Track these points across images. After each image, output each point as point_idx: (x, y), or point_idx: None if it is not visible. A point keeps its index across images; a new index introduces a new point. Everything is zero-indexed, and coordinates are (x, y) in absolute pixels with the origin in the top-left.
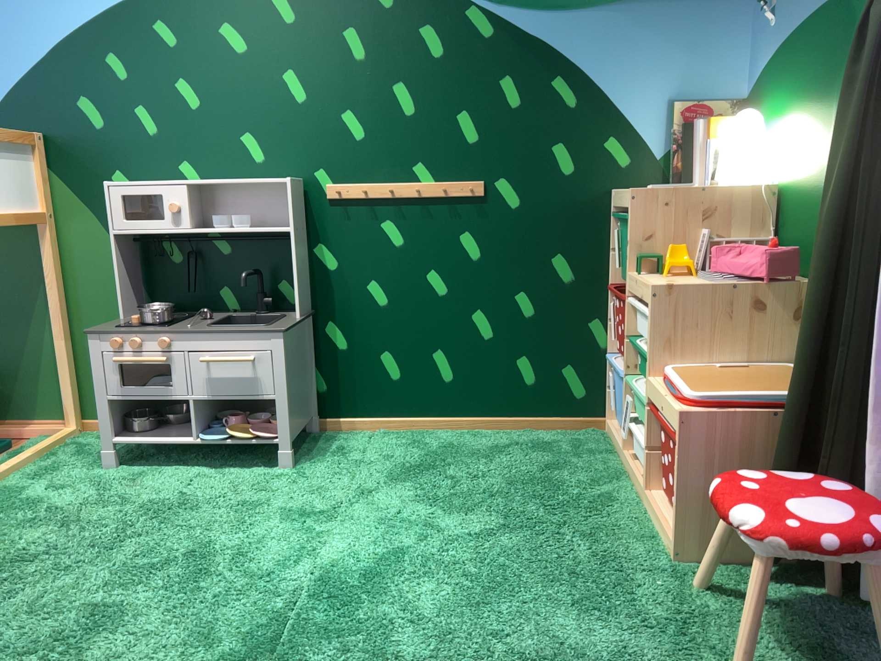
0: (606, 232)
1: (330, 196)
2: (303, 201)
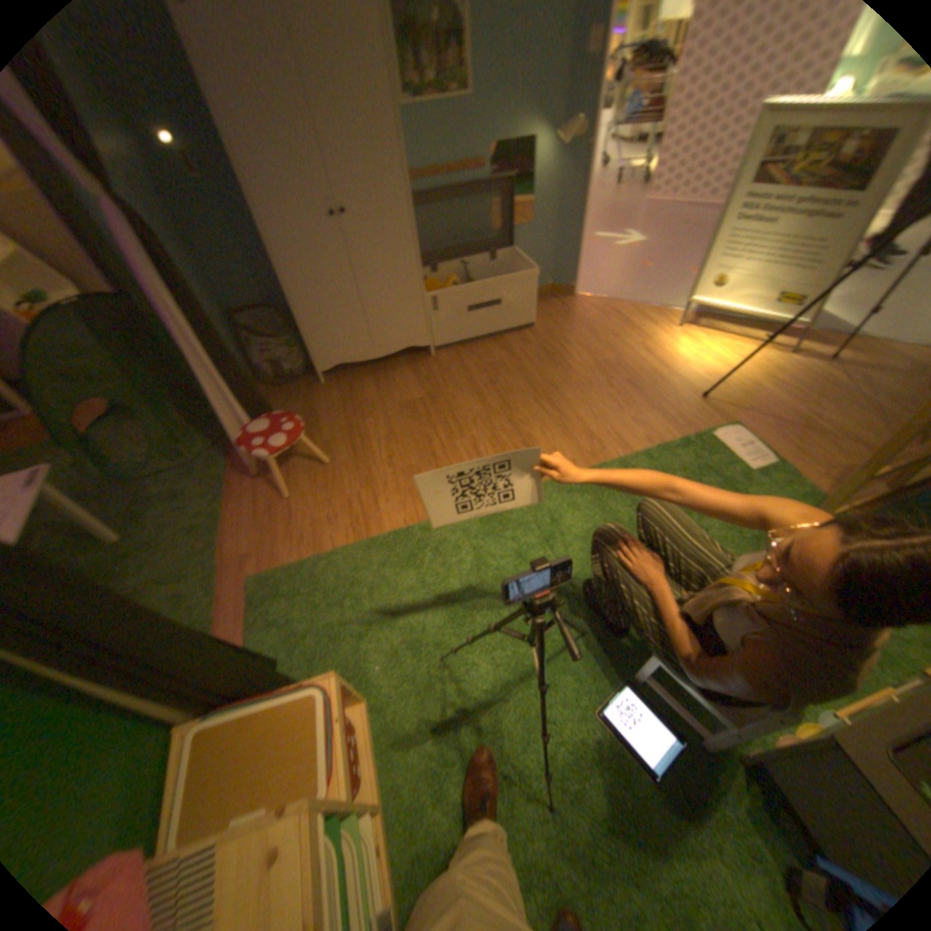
0: None
1: None
2: None
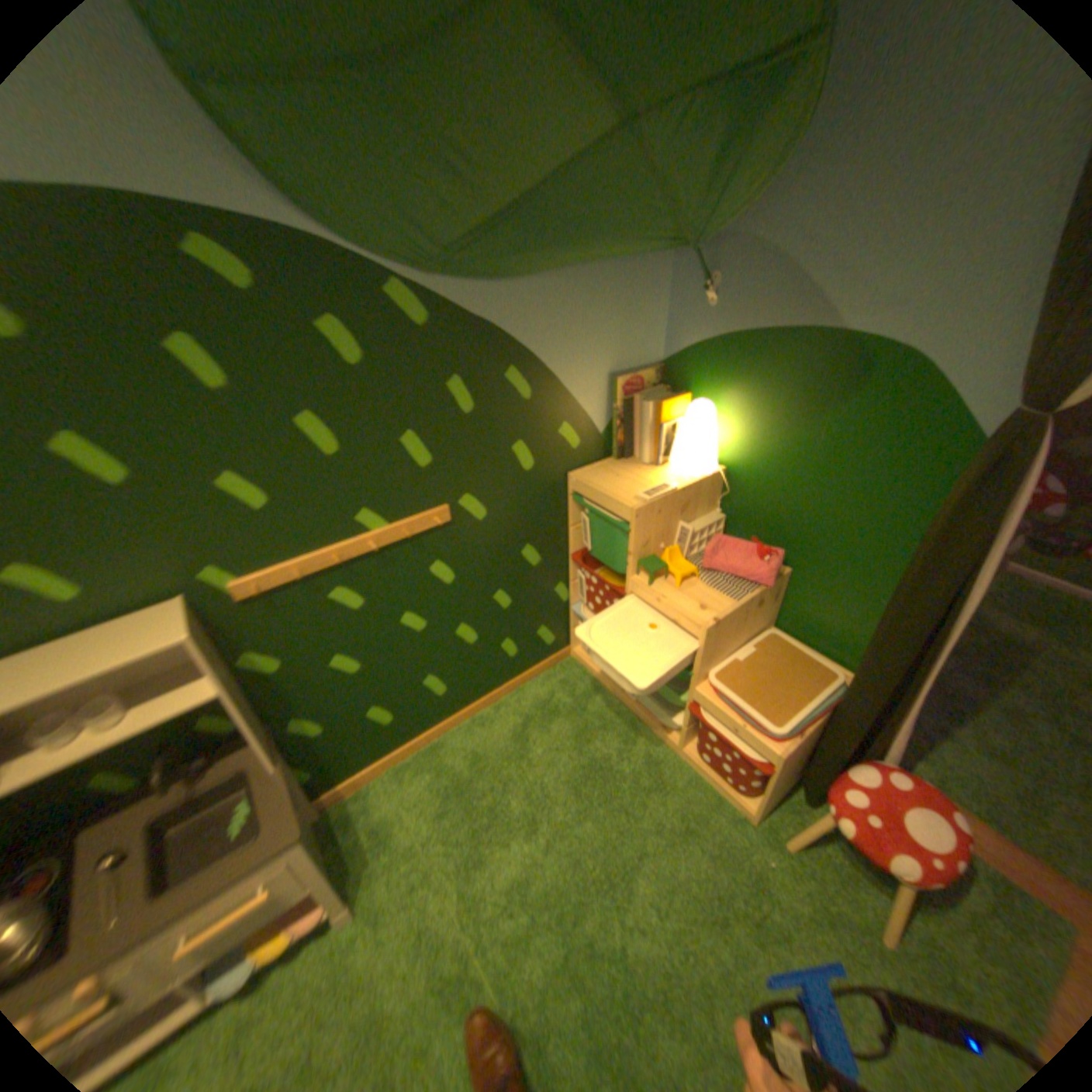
0: (561, 513)
1: (234, 596)
2: (198, 630)
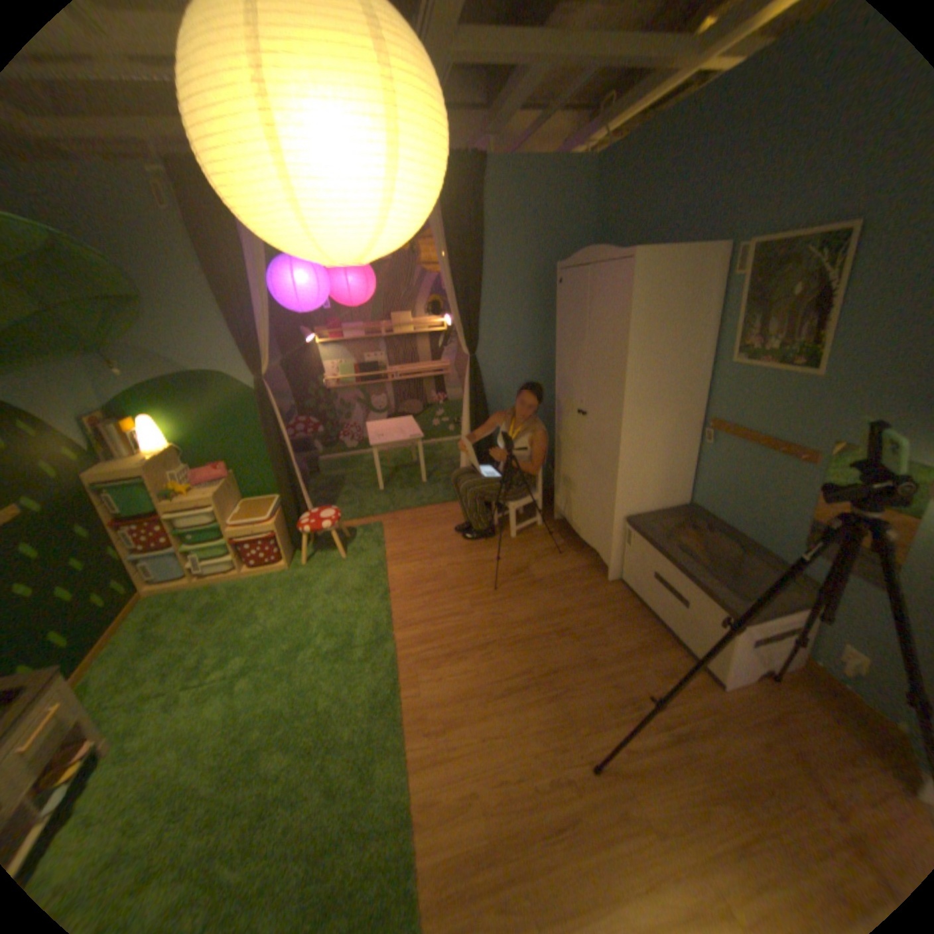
0: (85, 502)
1: None
2: None
